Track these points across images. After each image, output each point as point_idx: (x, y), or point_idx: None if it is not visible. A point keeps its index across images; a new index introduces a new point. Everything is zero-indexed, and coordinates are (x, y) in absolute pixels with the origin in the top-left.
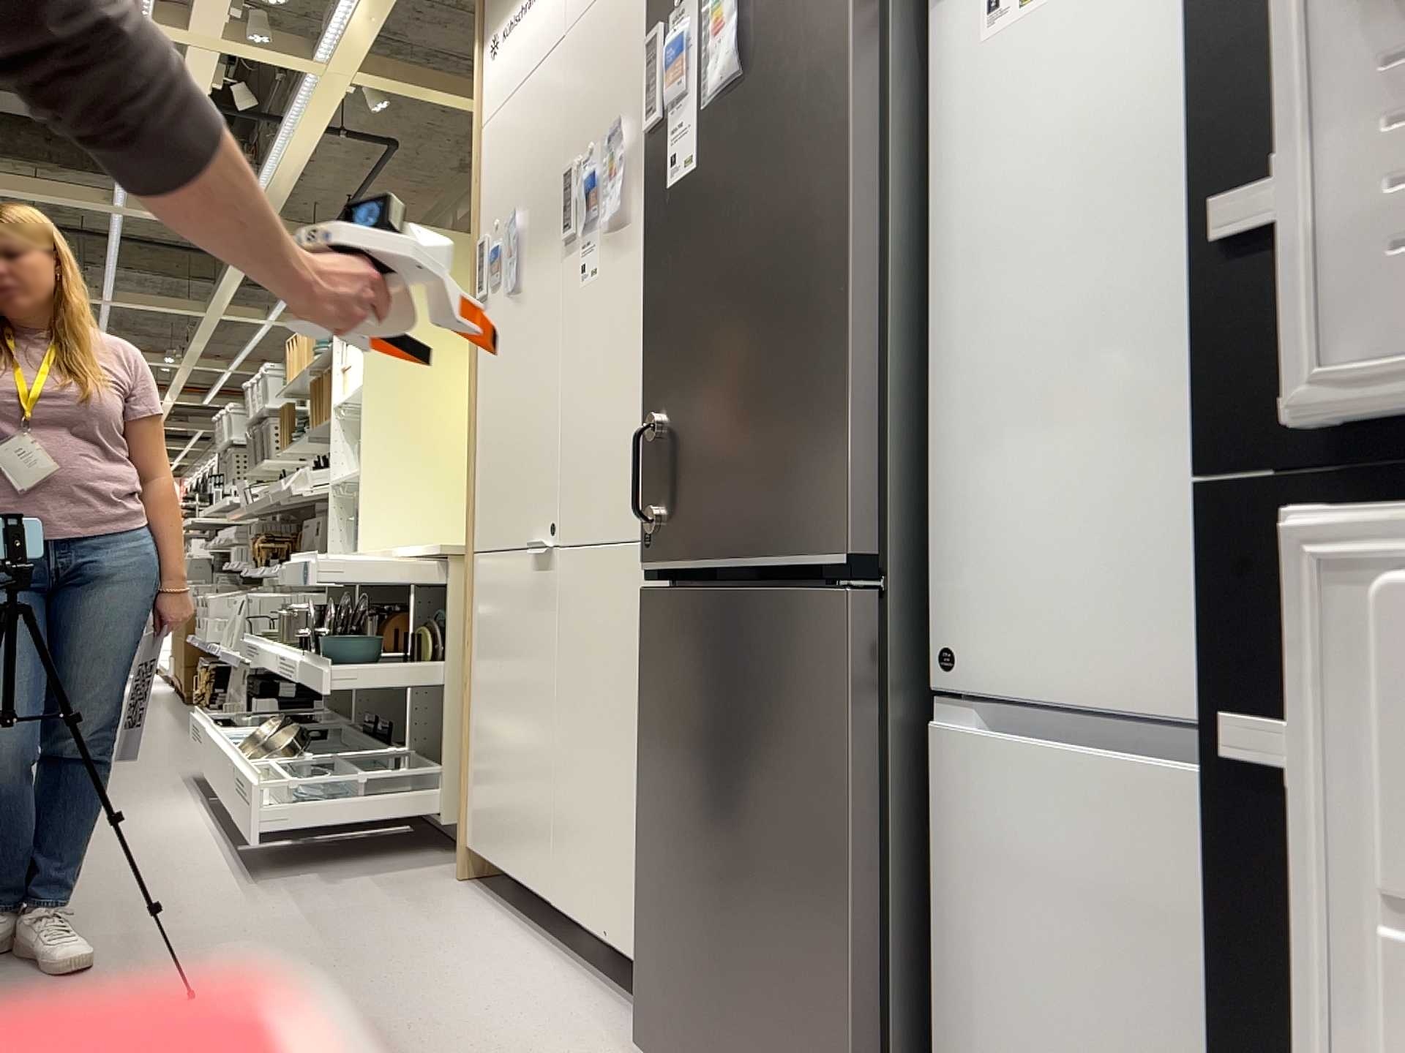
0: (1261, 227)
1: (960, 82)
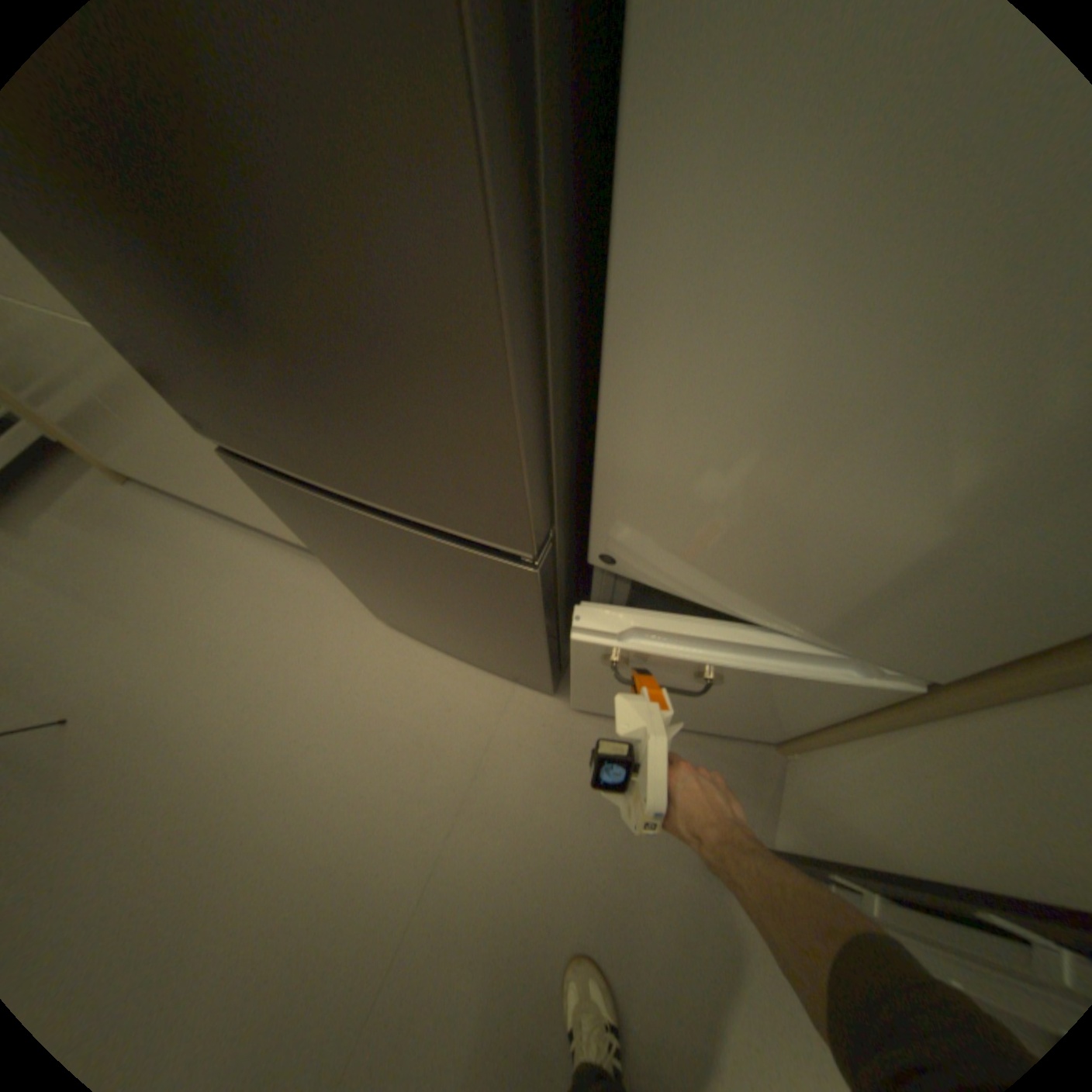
0: None
1: None
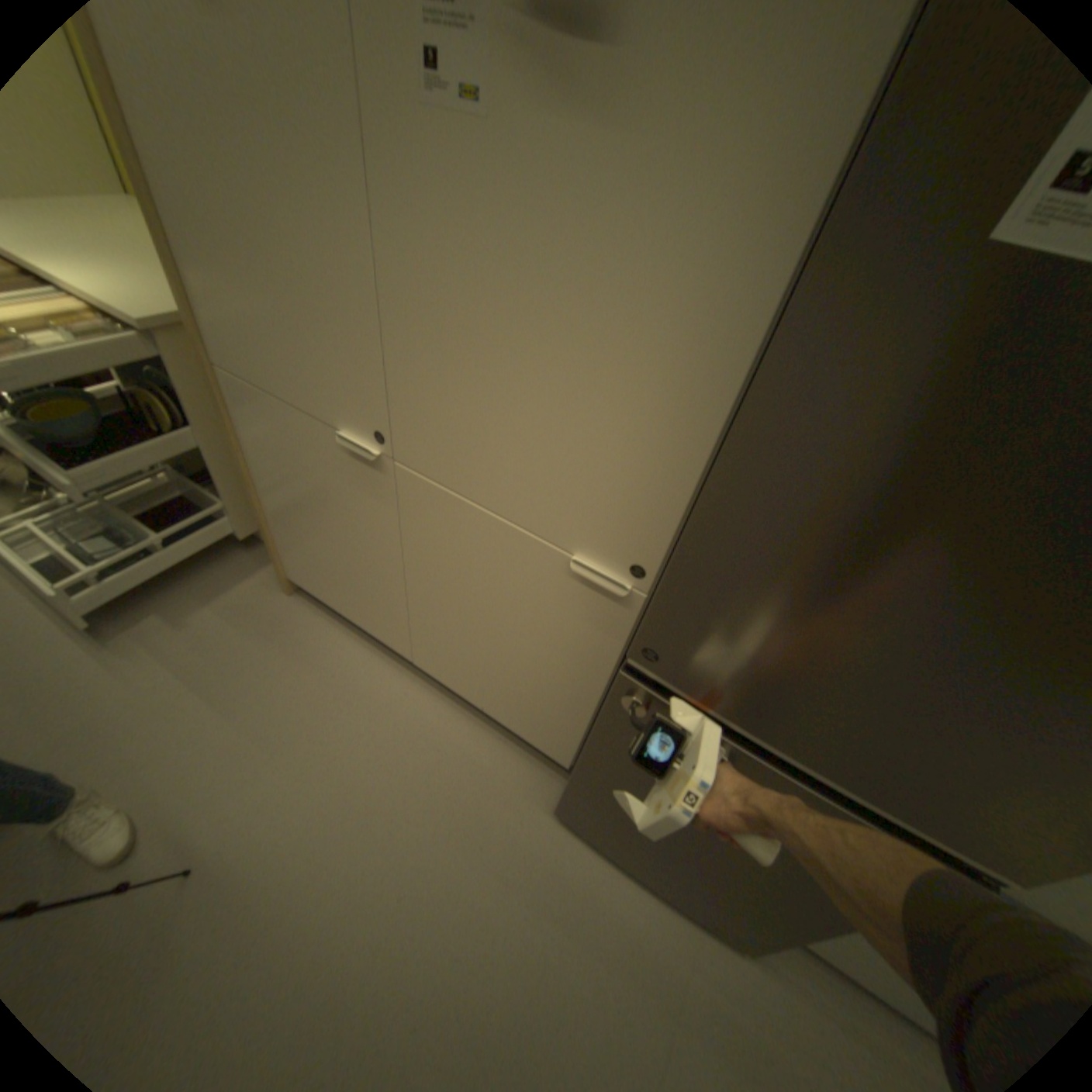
0: None
1: None
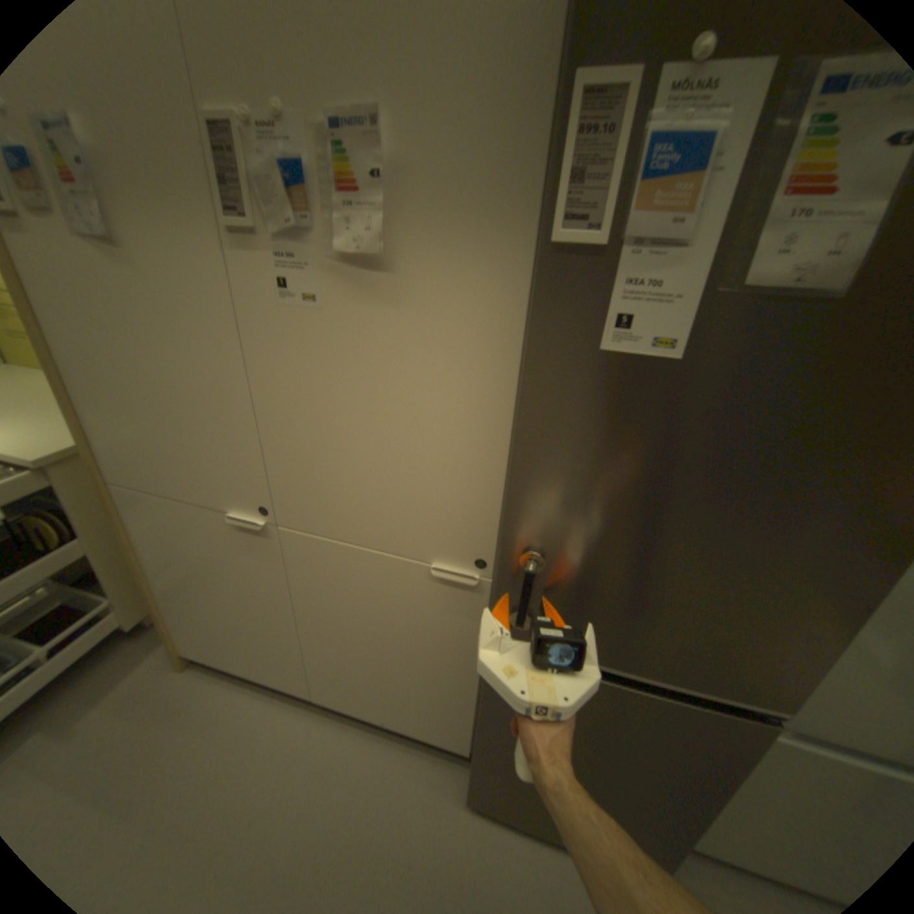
0: None
1: None
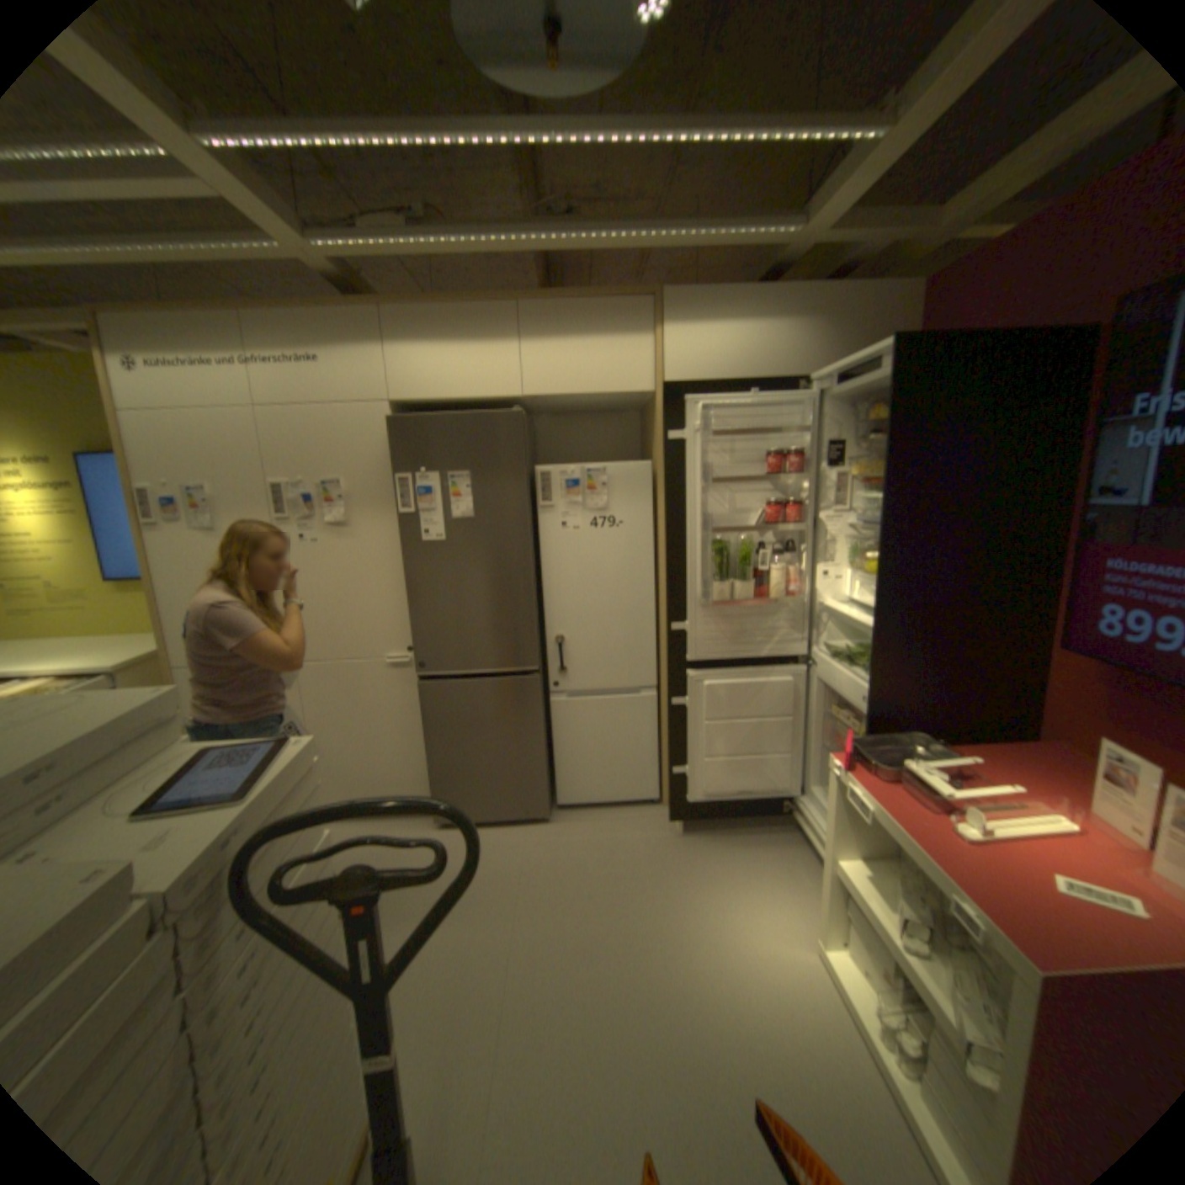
0: (674, 628)
1: (551, 540)
